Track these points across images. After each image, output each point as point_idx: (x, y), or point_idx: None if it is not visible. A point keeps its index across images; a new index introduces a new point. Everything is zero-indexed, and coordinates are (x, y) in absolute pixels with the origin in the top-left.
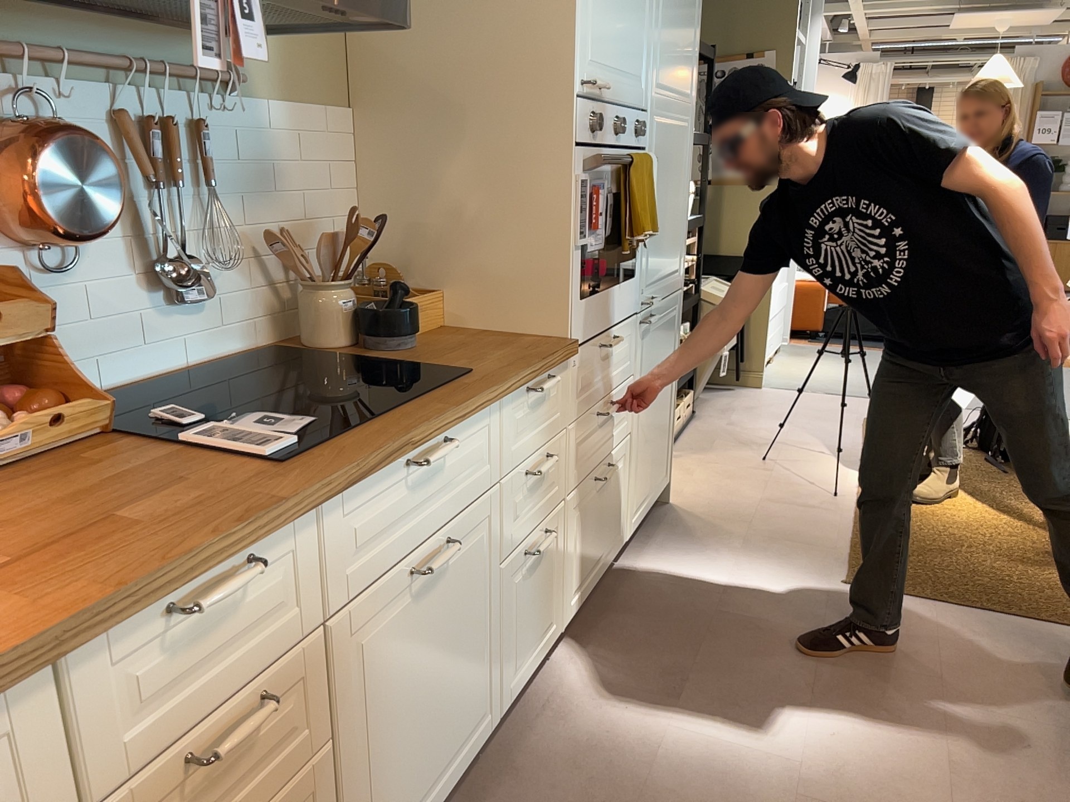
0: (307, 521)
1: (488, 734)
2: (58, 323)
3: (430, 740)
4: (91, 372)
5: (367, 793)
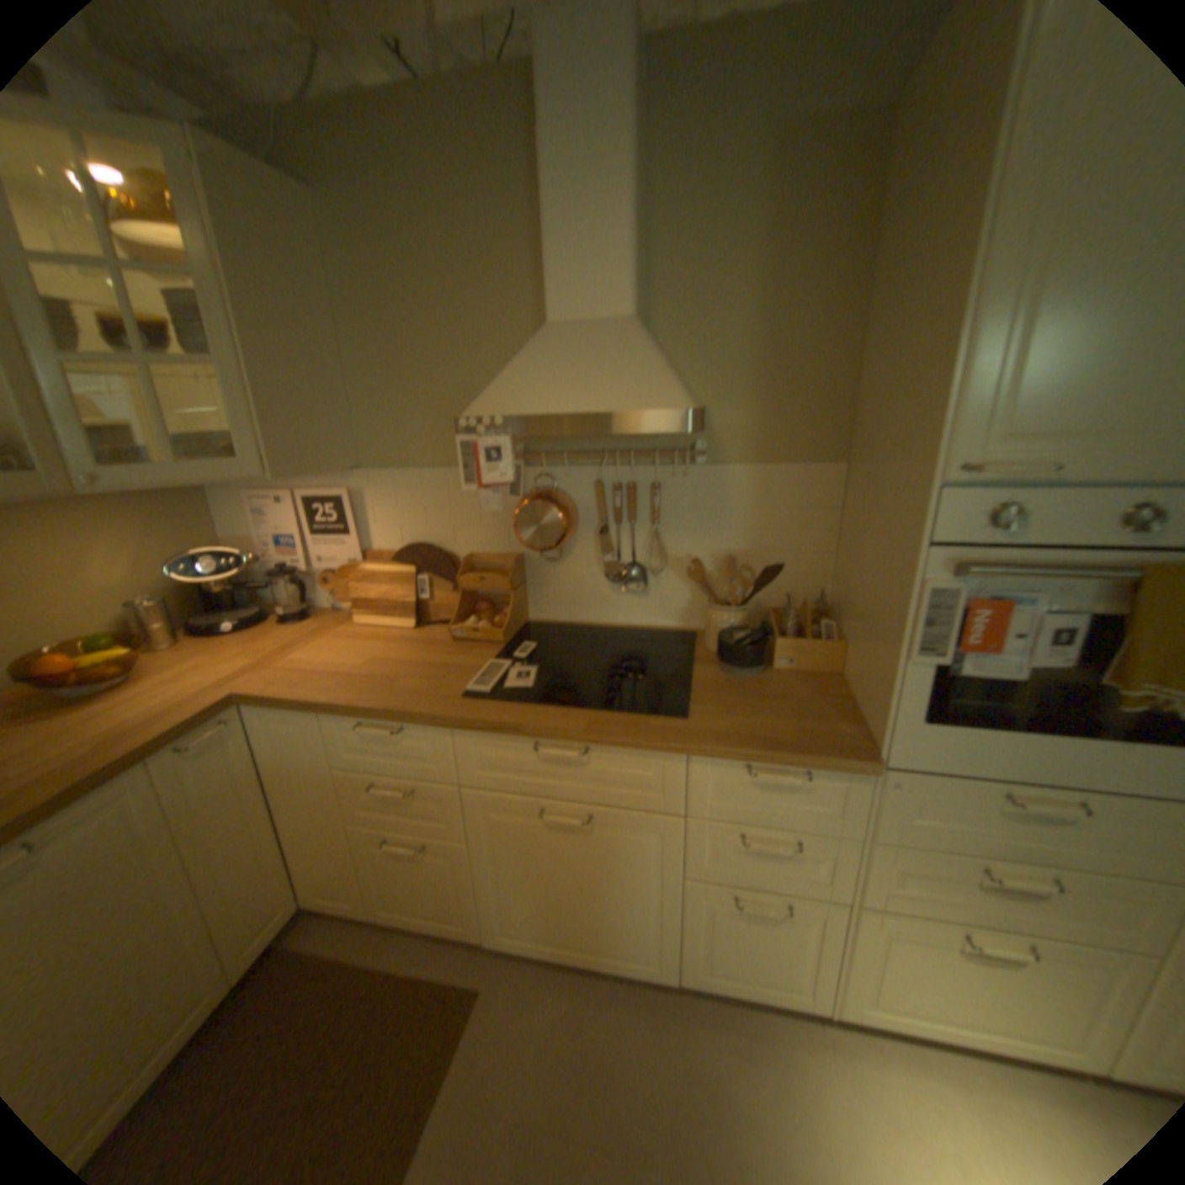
0: (445, 730)
1: (662, 981)
2: (553, 583)
3: (572, 921)
4: (568, 610)
5: (502, 895)
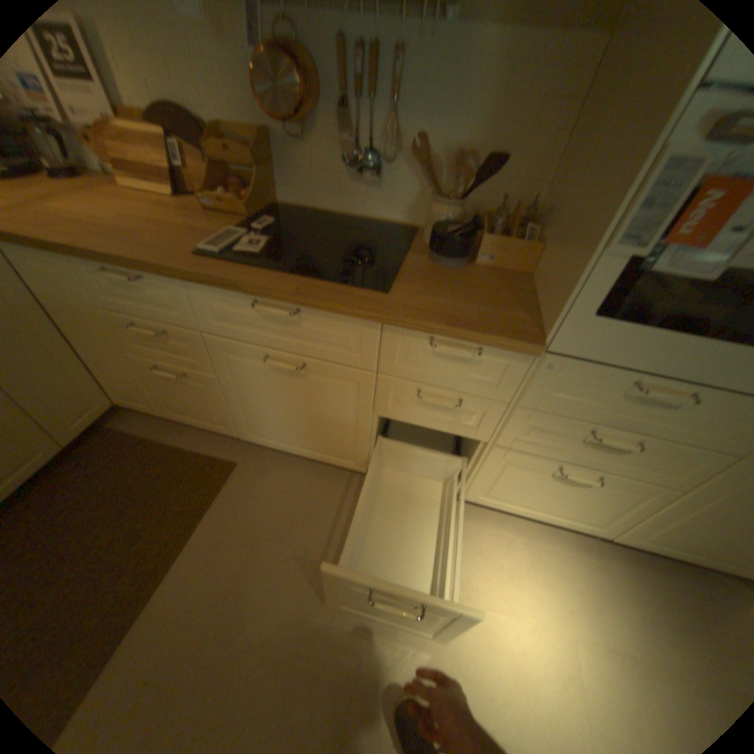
0: (177, 281)
1: (355, 468)
2: (296, 163)
3: (296, 430)
4: (310, 194)
5: (247, 410)
